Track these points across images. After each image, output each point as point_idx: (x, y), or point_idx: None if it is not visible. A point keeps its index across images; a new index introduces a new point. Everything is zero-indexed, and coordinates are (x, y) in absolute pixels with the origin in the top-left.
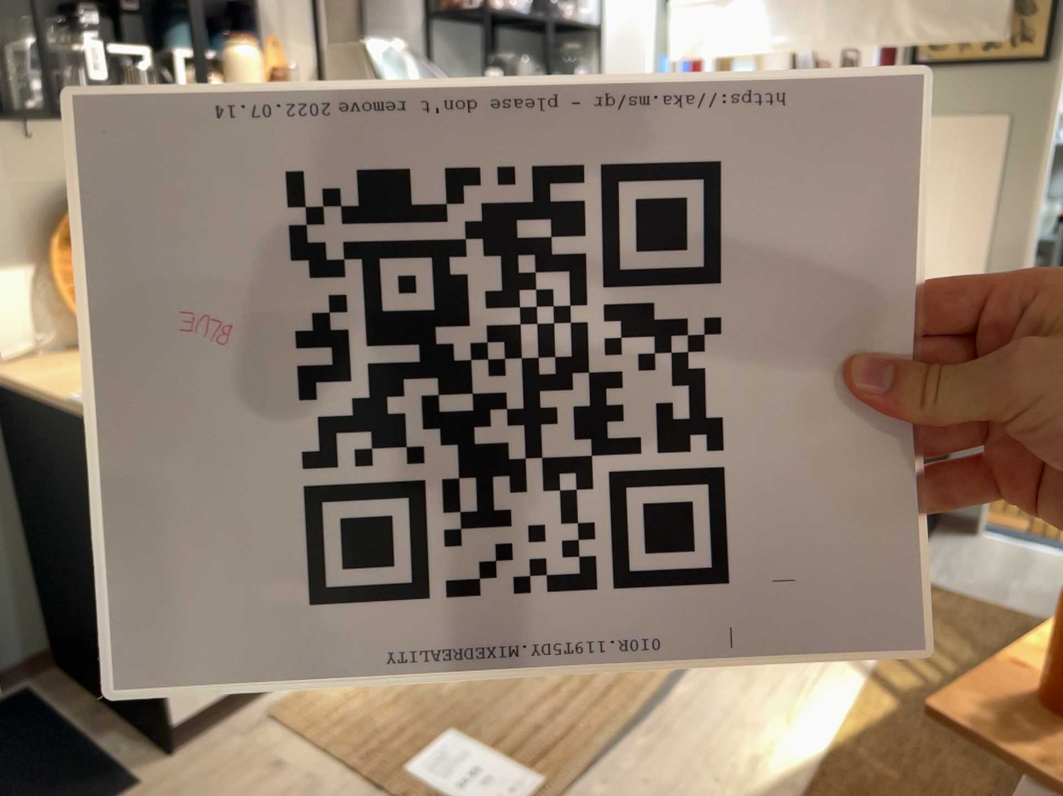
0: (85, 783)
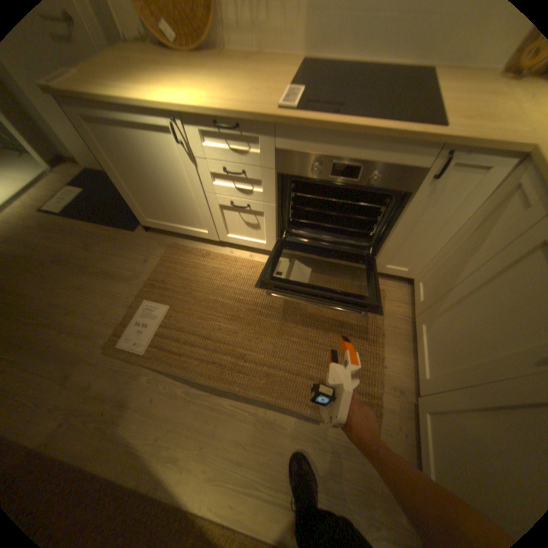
0: (133, 220)
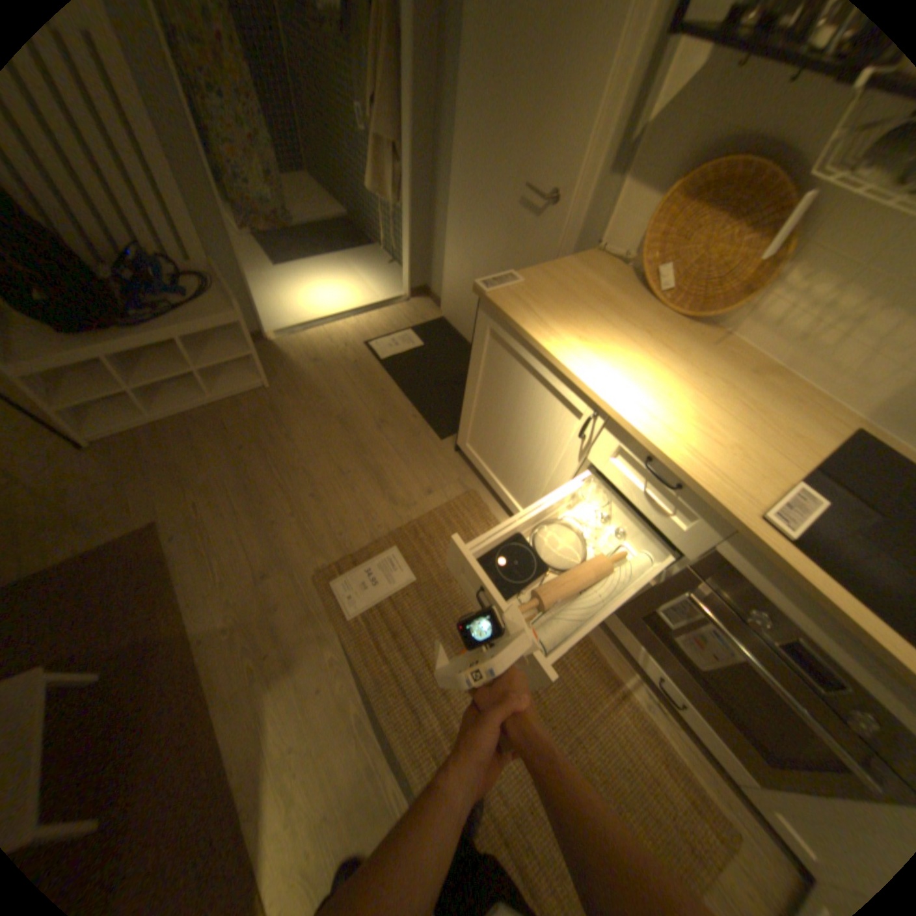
0: (450, 423)
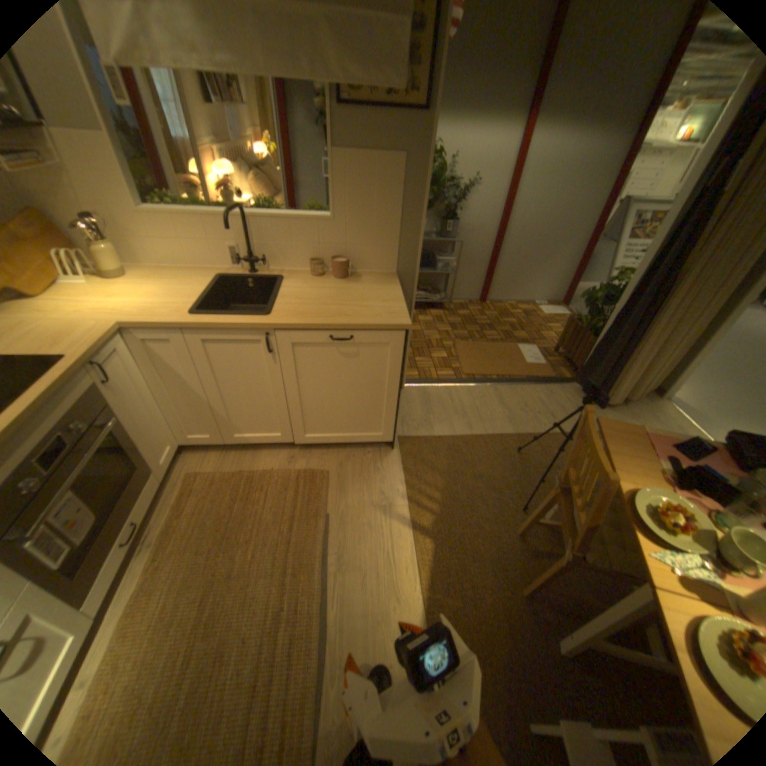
0: None
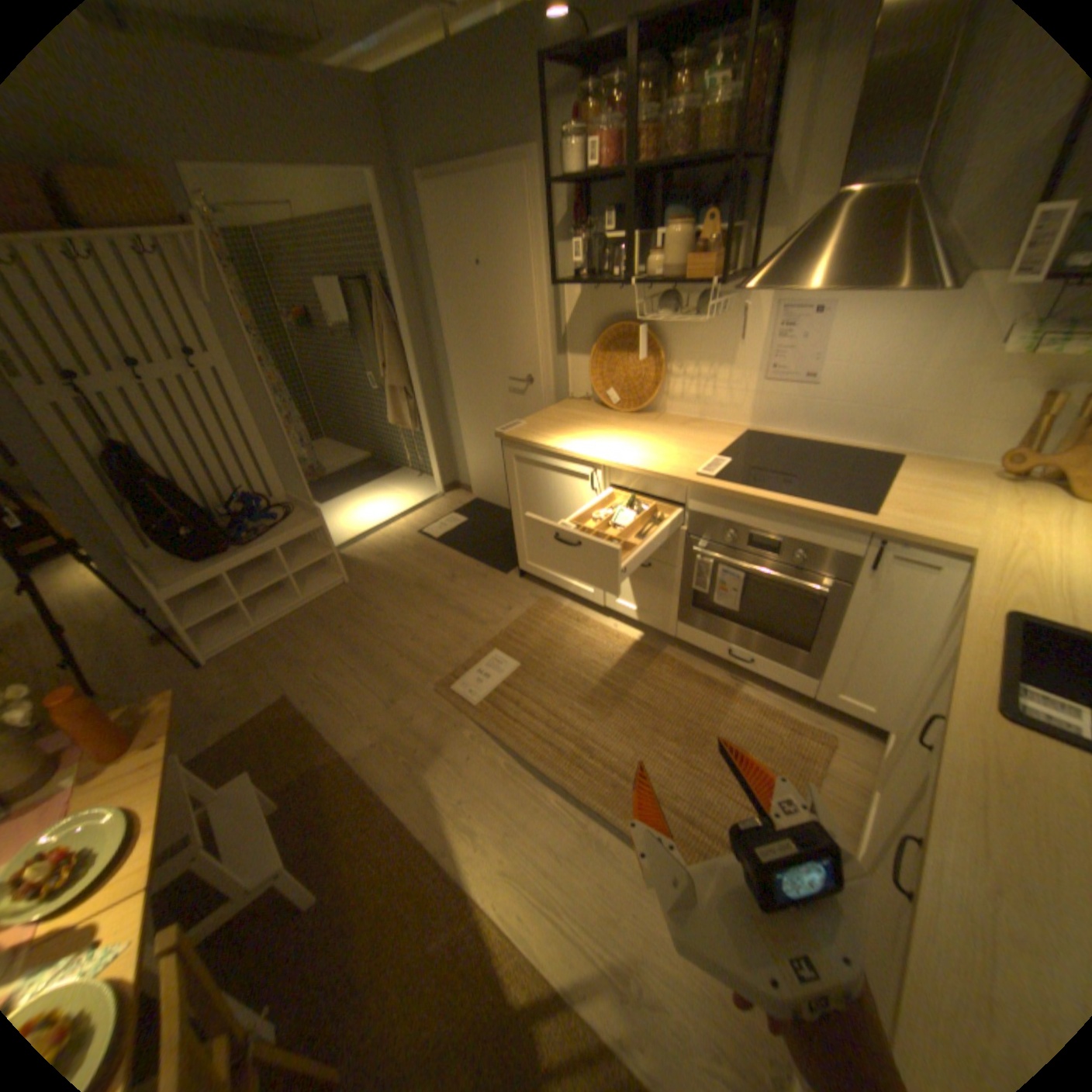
0: (509, 561)
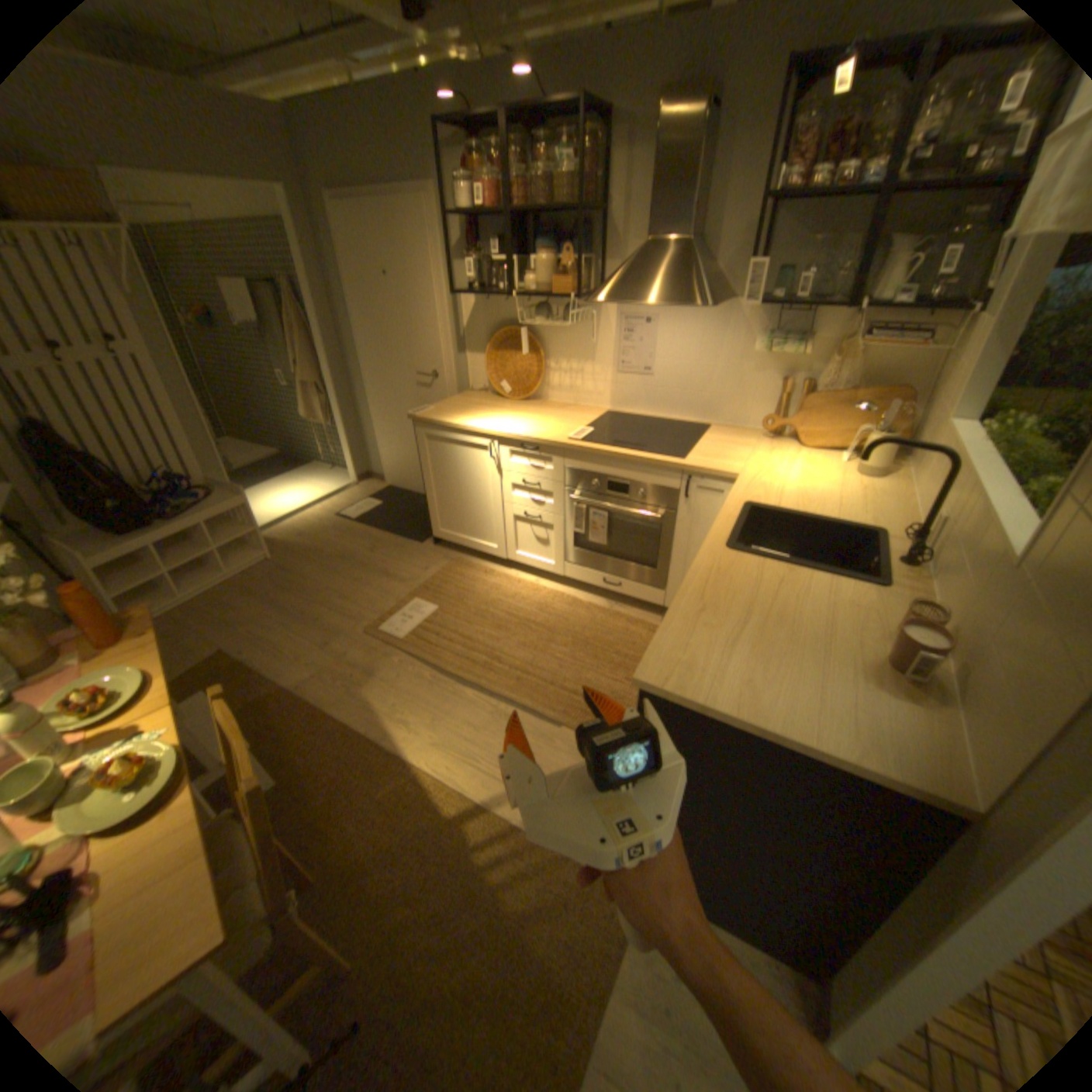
0: (423, 533)
